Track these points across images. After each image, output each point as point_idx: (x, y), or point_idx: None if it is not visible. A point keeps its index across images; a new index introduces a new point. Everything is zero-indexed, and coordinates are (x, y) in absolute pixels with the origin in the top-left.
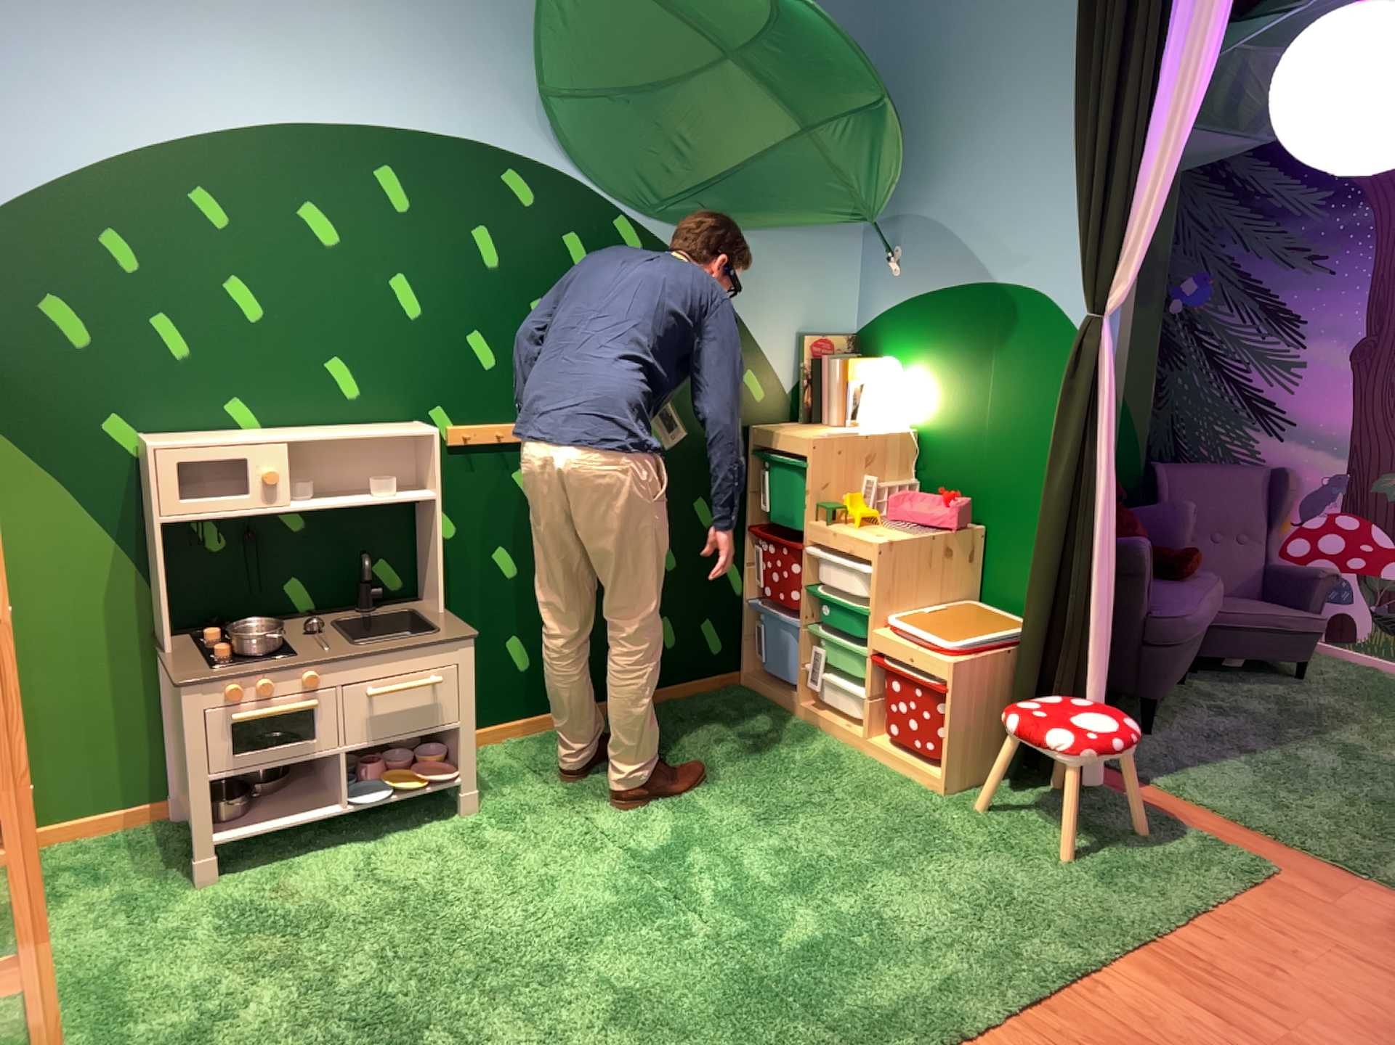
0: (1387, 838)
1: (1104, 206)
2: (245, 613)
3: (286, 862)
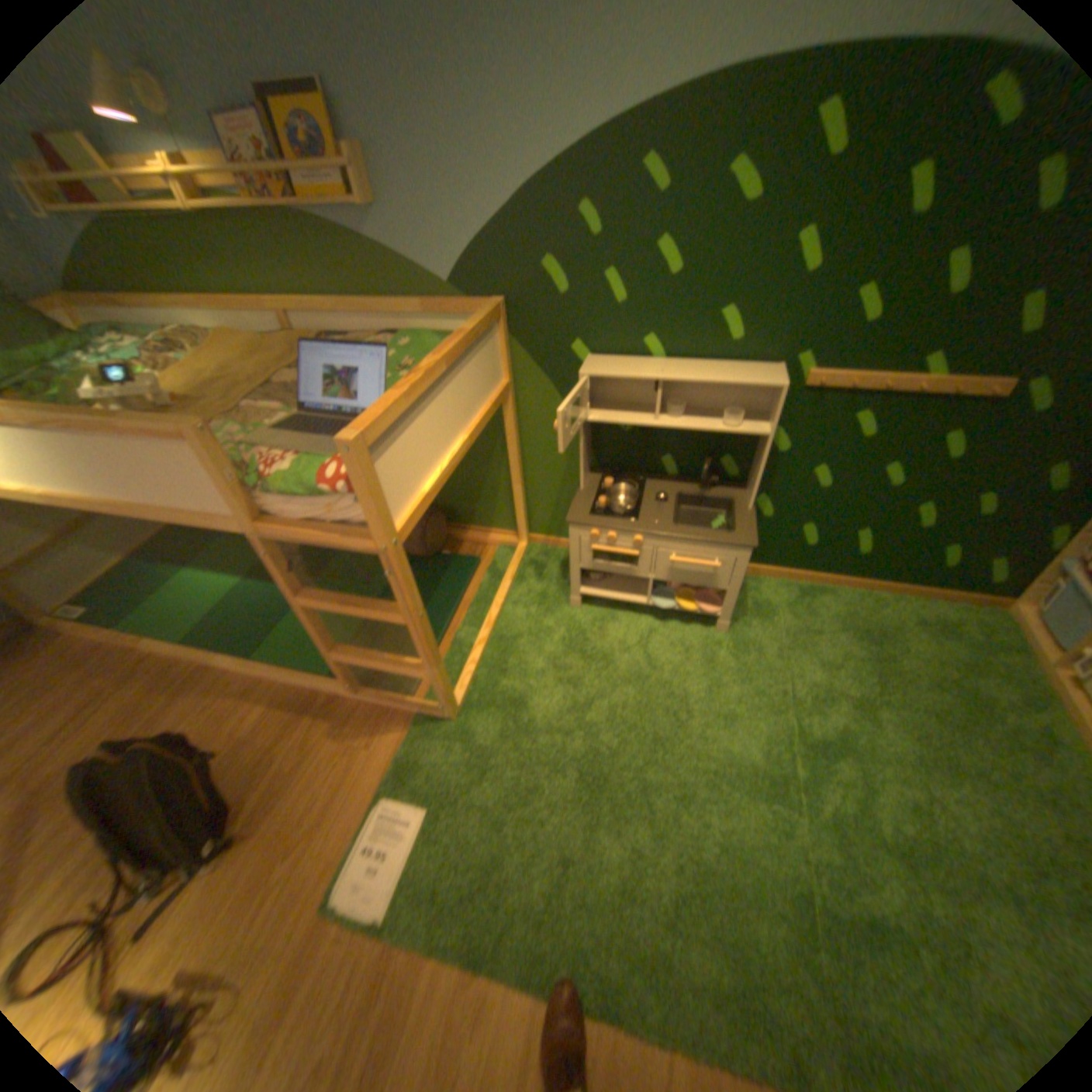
0: None
1: None
2: (635, 470)
3: (613, 613)
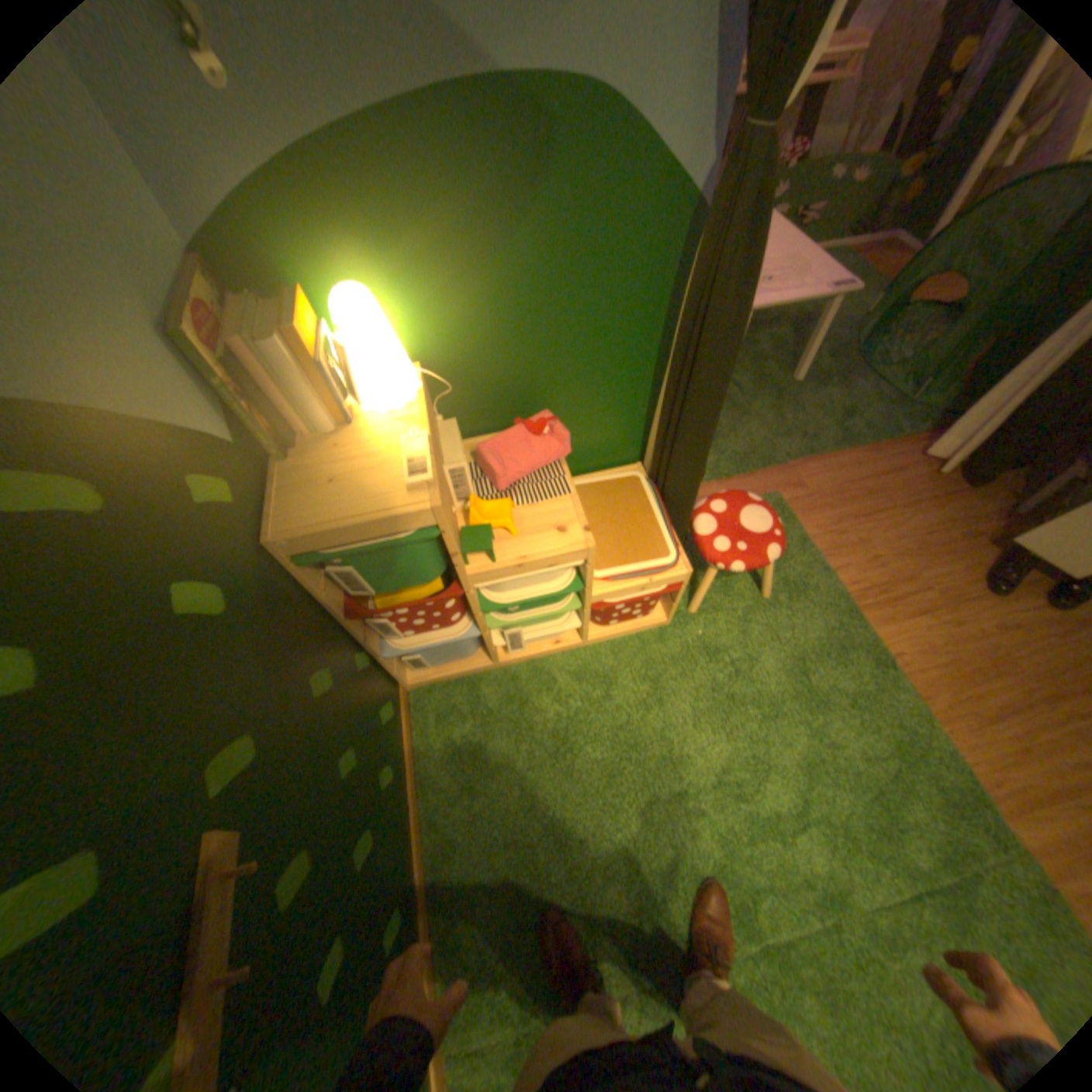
0: (770, 433)
1: None
2: None
3: None
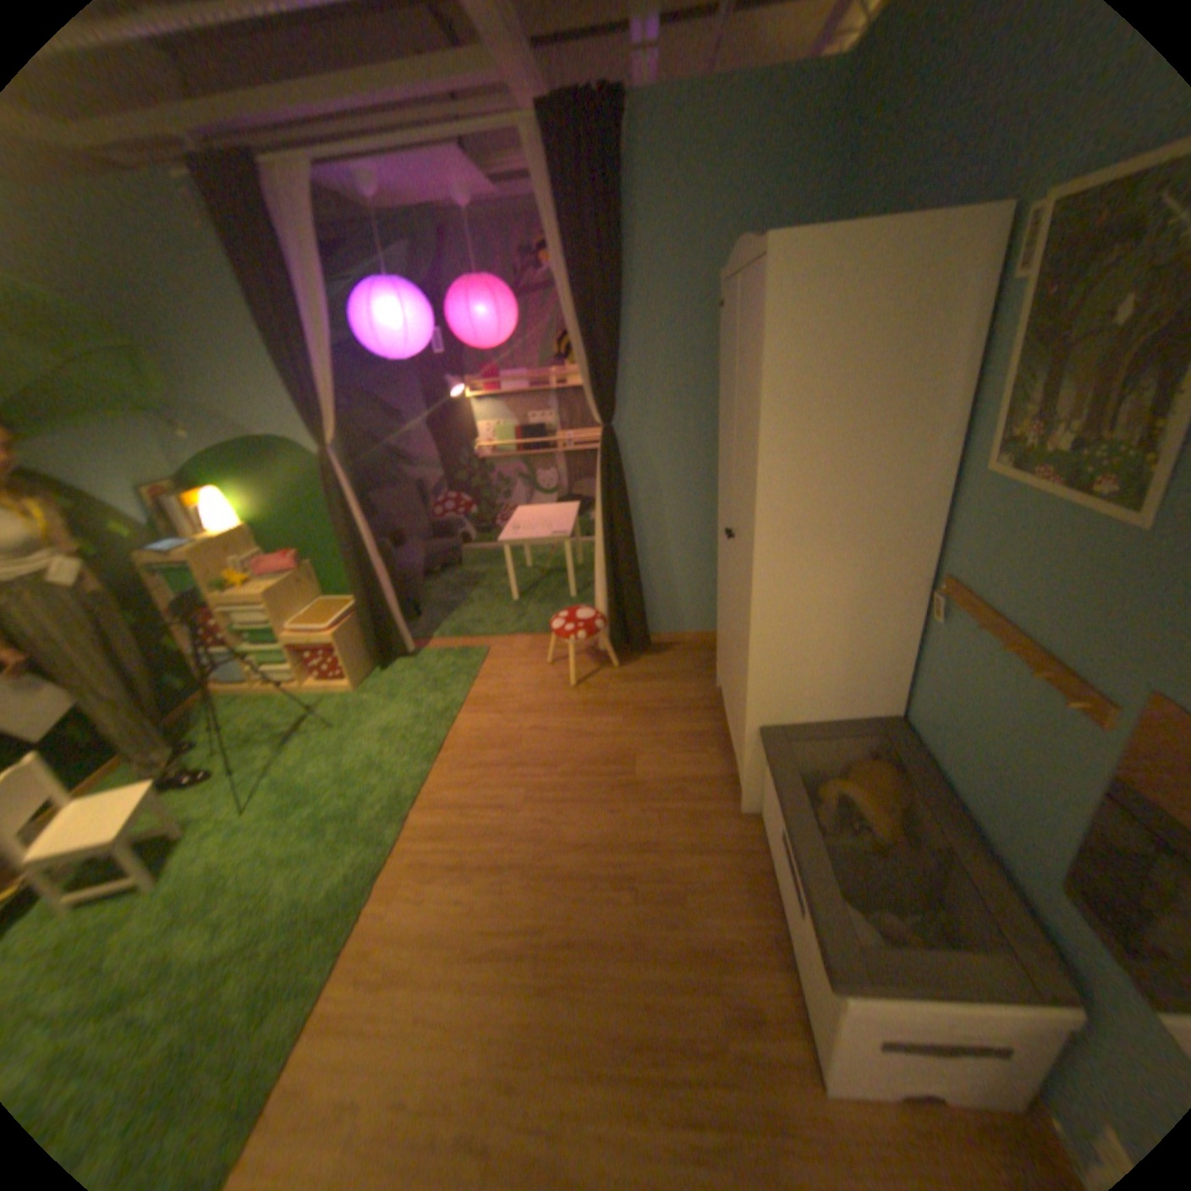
0: (517, 617)
1: (305, 394)
2: None
3: None
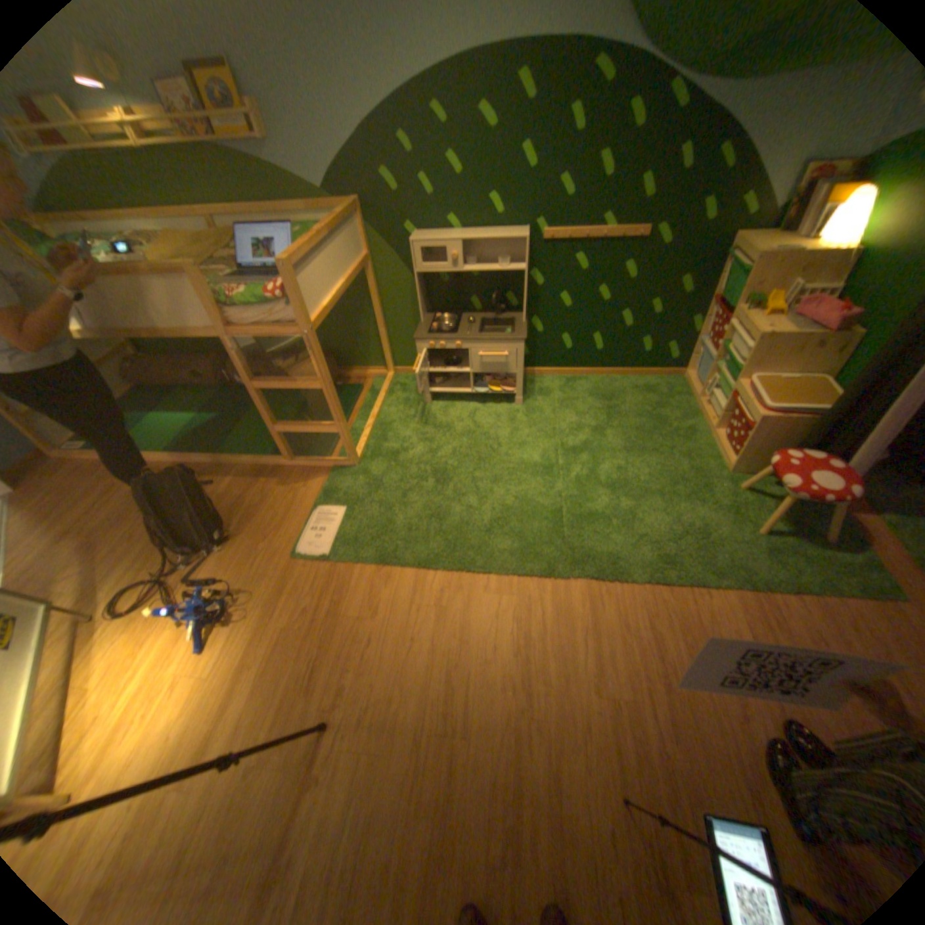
0: None
1: None
2: (455, 309)
3: (452, 404)
